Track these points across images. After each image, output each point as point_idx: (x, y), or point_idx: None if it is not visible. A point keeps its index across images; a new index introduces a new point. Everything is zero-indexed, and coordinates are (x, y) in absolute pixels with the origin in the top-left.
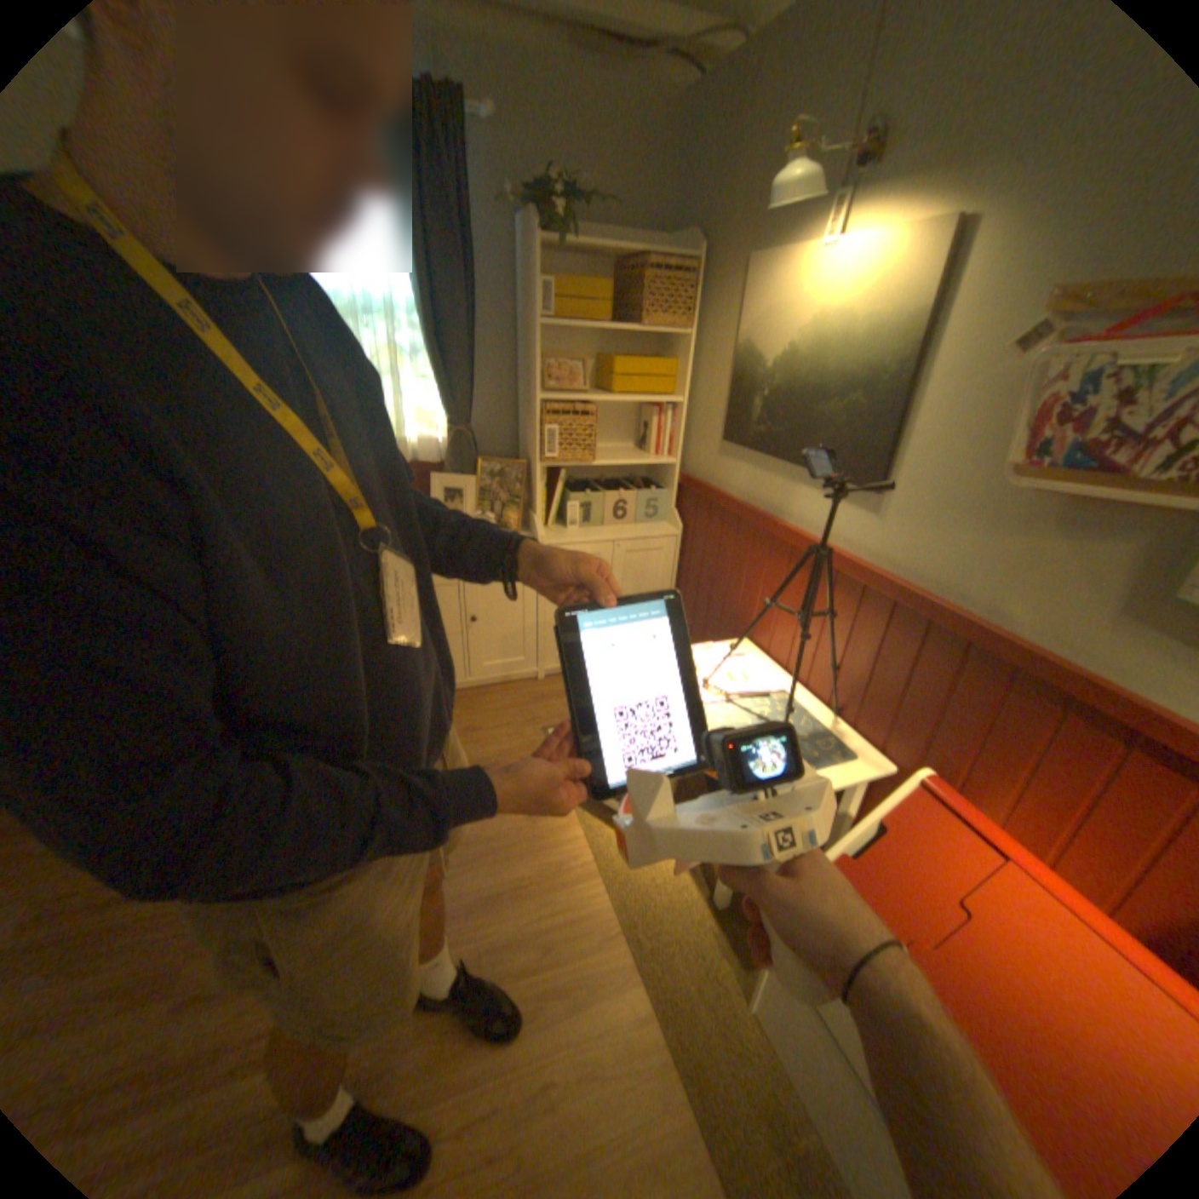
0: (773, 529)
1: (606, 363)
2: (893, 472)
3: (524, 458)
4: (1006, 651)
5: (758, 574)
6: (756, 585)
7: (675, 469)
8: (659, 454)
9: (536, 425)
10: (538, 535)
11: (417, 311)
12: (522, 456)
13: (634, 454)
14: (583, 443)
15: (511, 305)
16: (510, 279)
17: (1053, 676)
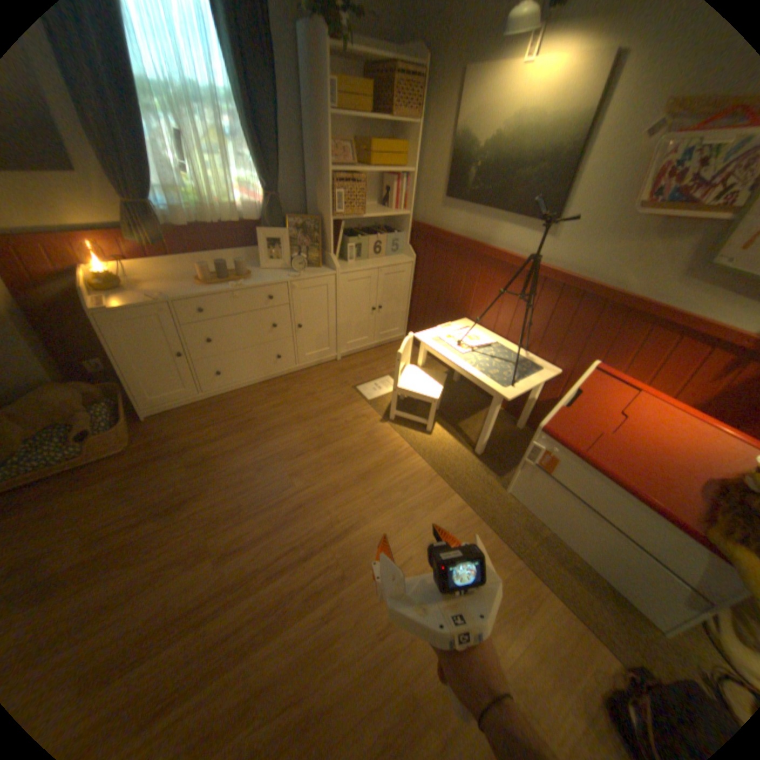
0: (485, 251)
1: (364, 143)
2: (565, 211)
3: (315, 214)
4: (626, 301)
5: (473, 279)
6: (472, 286)
7: (409, 218)
8: (398, 208)
9: (328, 190)
10: (335, 267)
11: (236, 100)
12: (312, 213)
13: (381, 209)
14: (353, 202)
15: (295, 97)
16: (293, 75)
17: (650, 309)
